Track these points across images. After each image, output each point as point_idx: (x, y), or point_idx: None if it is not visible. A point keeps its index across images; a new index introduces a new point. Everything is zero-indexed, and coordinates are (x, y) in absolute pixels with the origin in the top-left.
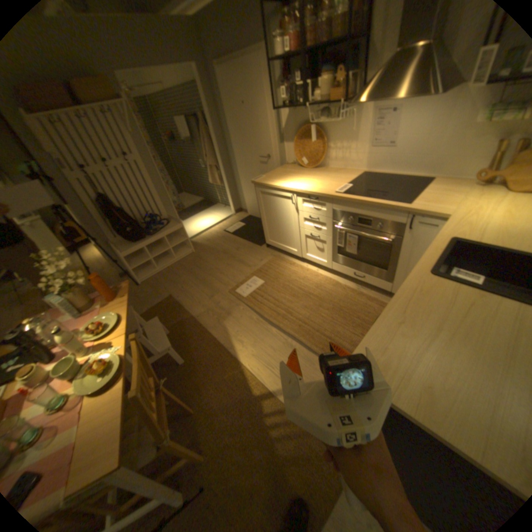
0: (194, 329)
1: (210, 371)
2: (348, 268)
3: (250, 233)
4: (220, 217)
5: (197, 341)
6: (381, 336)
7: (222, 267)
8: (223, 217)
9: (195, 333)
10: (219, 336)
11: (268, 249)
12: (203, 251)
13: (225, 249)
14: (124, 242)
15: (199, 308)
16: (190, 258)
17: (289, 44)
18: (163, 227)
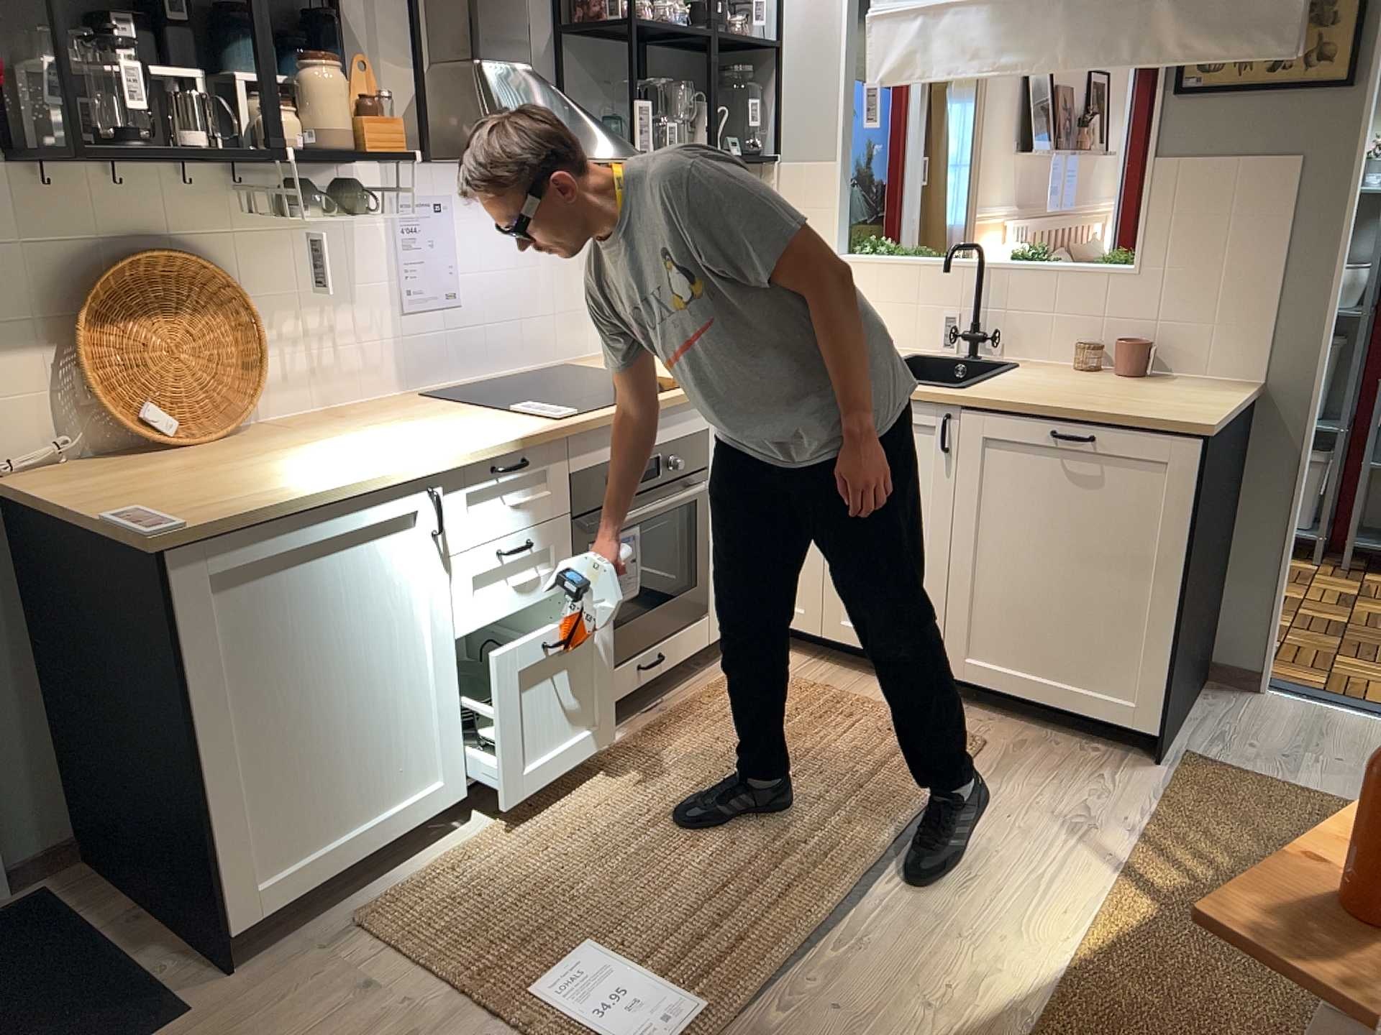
0: None
1: None
2: (623, 670)
3: None
4: None
5: None
6: (1130, 411)
7: None
8: None
9: None
10: None
11: (263, 963)
12: None
13: None
14: None
15: None
16: None
17: None
18: None
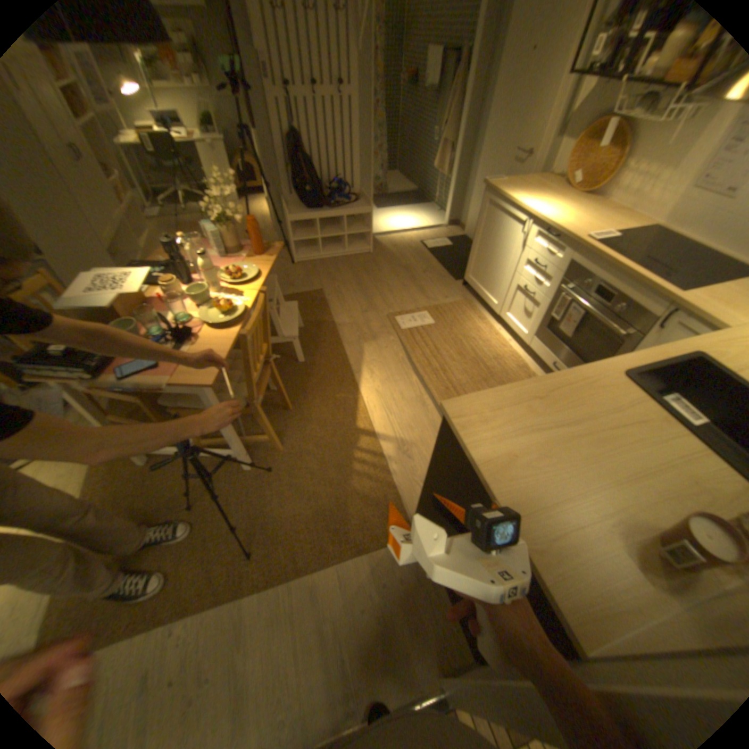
0: (330, 336)
1: (326, 384)
2: (549, 354)
3: (452, 260)
4: (426, 224)
5: (327, 349)
6: (504, 399)
7: (395, 286)
8: (430, 225)
9: (329, 341)
10: (352, 356)
11: (463, 289)
12: (382, 258)
13: (410, 266)
14: (299, 205)
15: (346, 319)
16: (364, 259)
17: None
18: (349, 206)
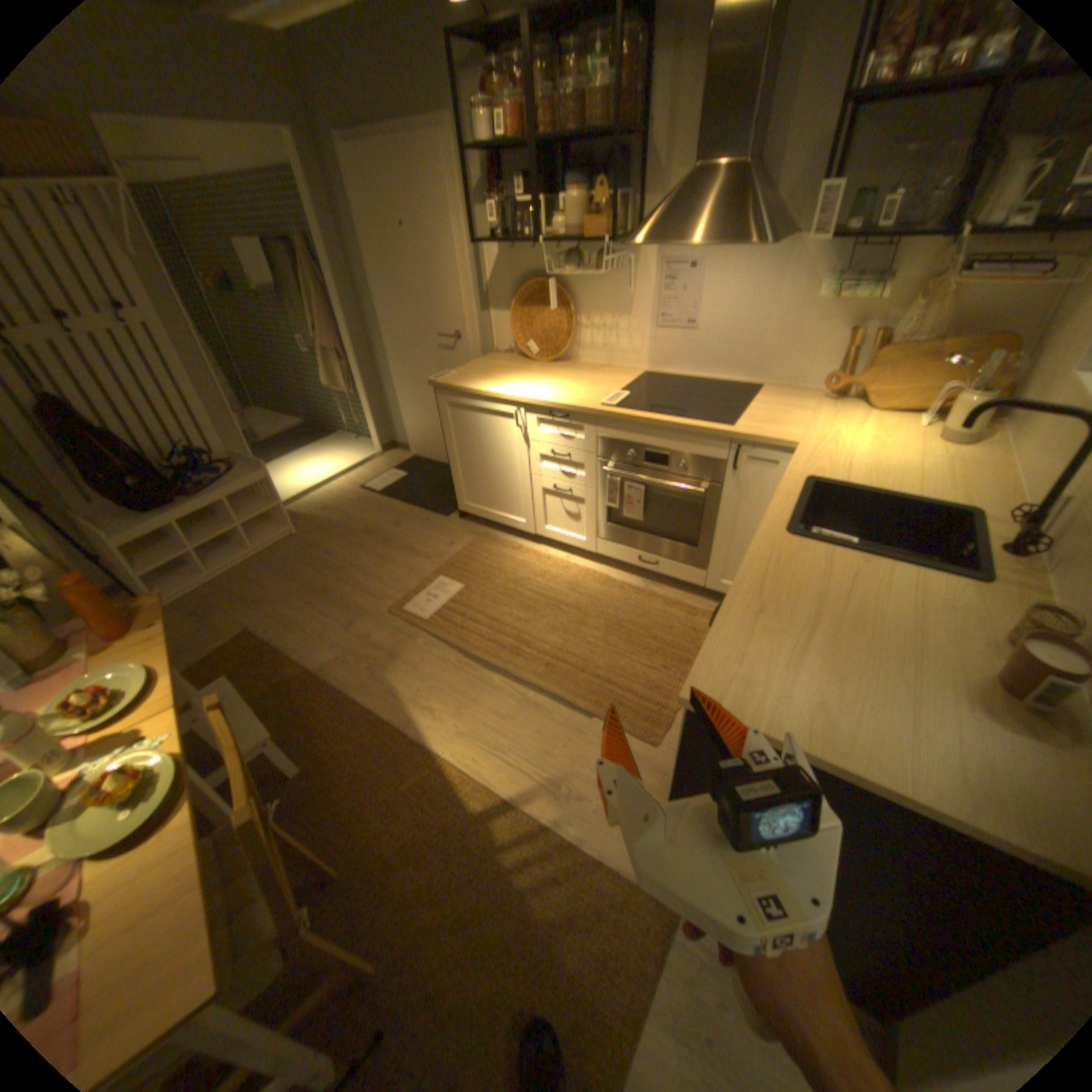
0: (317, 697)
1: (367, 781)
2: (627, 549)
3: (423, 493)
4: (350, 461)
5: (327, 721)
6: (731, 636)
7: (368, 563)
8: (358, 461)
9: (321, 705)
10: (378, 704)
11: (464, 523)
12: (318, 532)
13: (370, 525)
14: (119, 513)
15: (325, 652)
16: (288, 547)
17: (501, 127)
18: (223, 479)
